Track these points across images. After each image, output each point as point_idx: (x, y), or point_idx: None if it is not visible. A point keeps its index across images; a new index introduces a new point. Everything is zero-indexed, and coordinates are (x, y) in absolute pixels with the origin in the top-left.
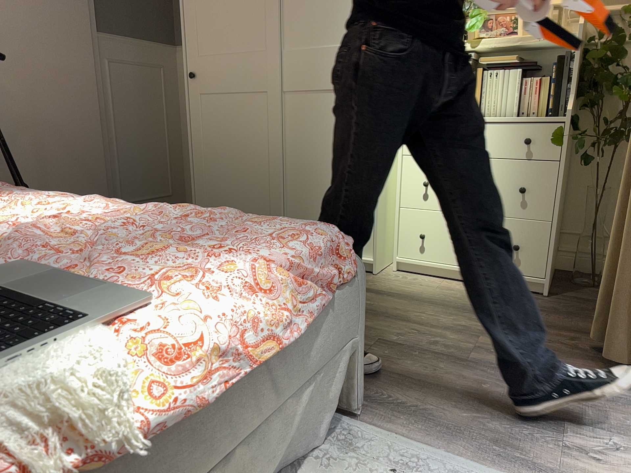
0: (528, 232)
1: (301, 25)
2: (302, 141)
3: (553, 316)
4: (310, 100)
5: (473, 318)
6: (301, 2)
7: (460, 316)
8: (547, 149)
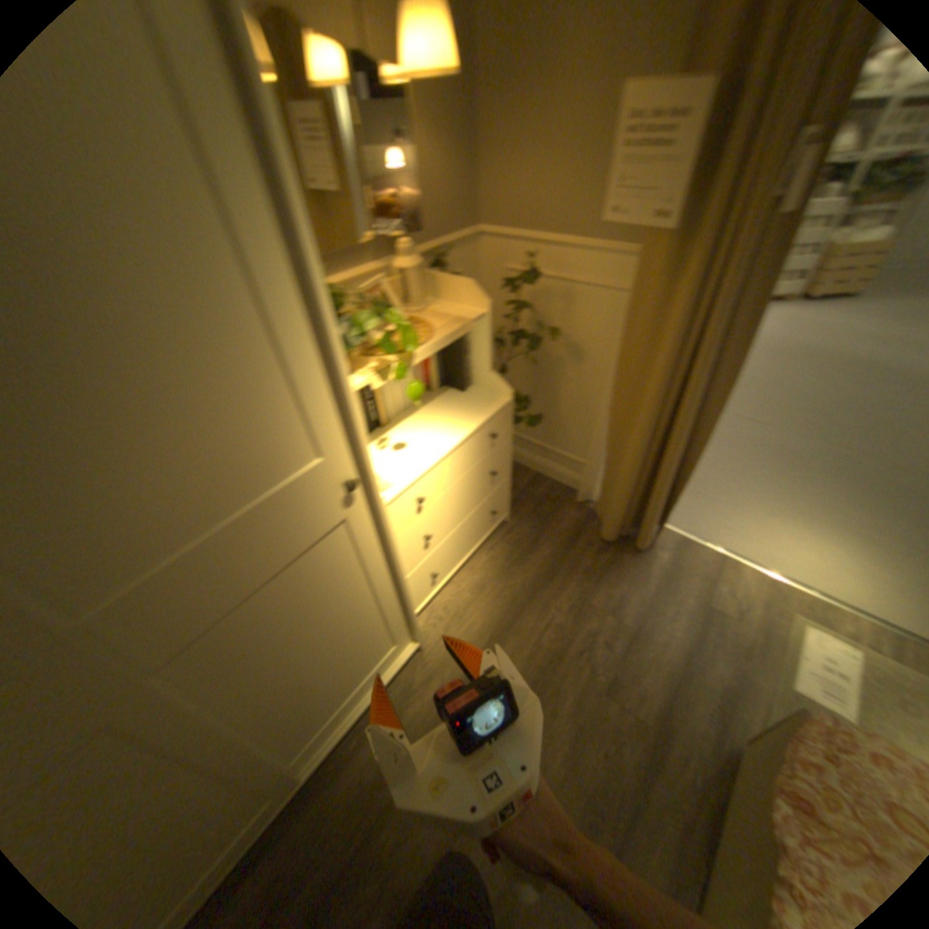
0: (498, 495)
1: (117, 527)
2: (261, 673)
3: (545, 534)
4: (245, 617)
5: (550, 591)
6: (70, 478)
7: (547, 601)
8: (503, 431)
